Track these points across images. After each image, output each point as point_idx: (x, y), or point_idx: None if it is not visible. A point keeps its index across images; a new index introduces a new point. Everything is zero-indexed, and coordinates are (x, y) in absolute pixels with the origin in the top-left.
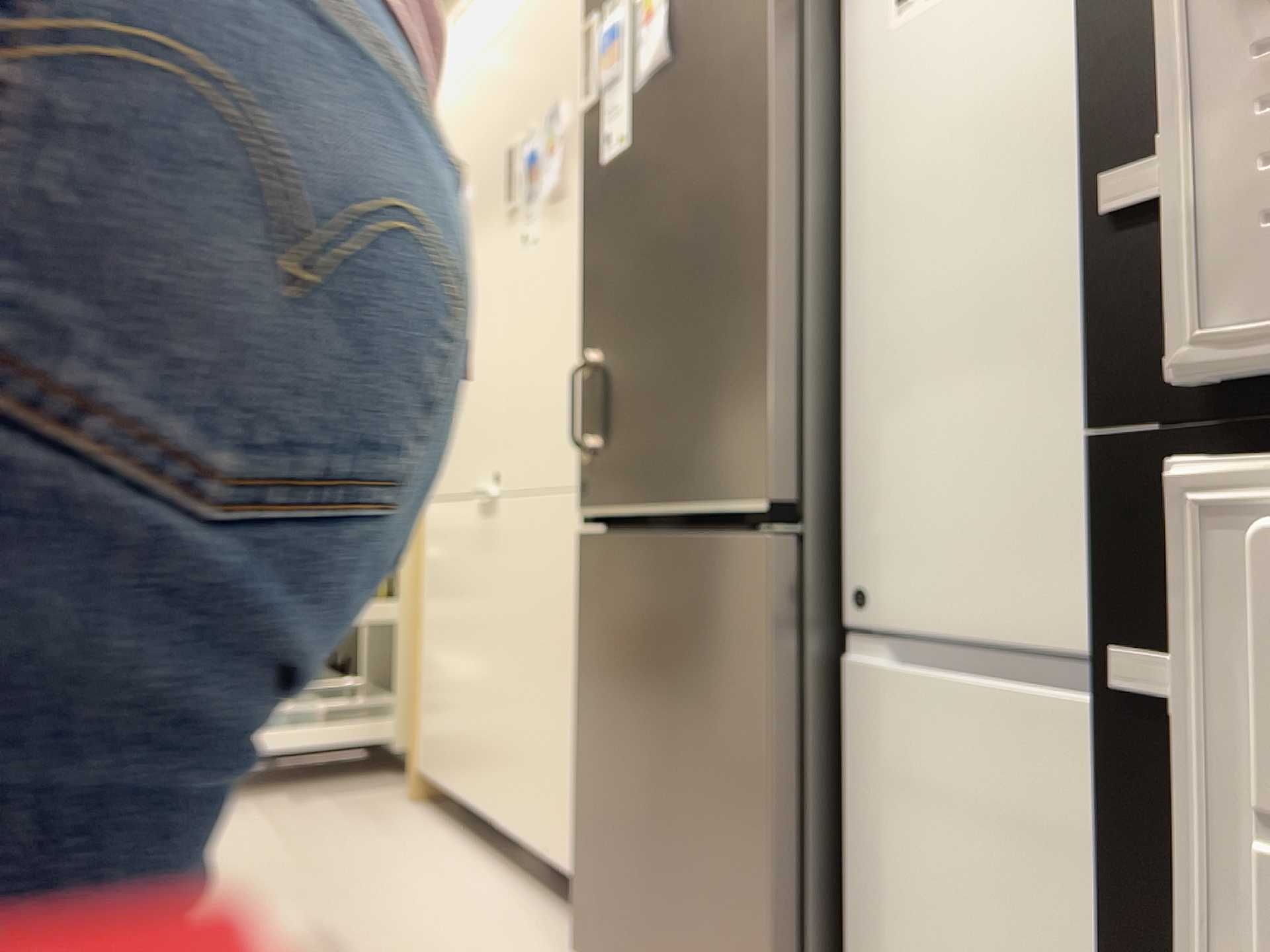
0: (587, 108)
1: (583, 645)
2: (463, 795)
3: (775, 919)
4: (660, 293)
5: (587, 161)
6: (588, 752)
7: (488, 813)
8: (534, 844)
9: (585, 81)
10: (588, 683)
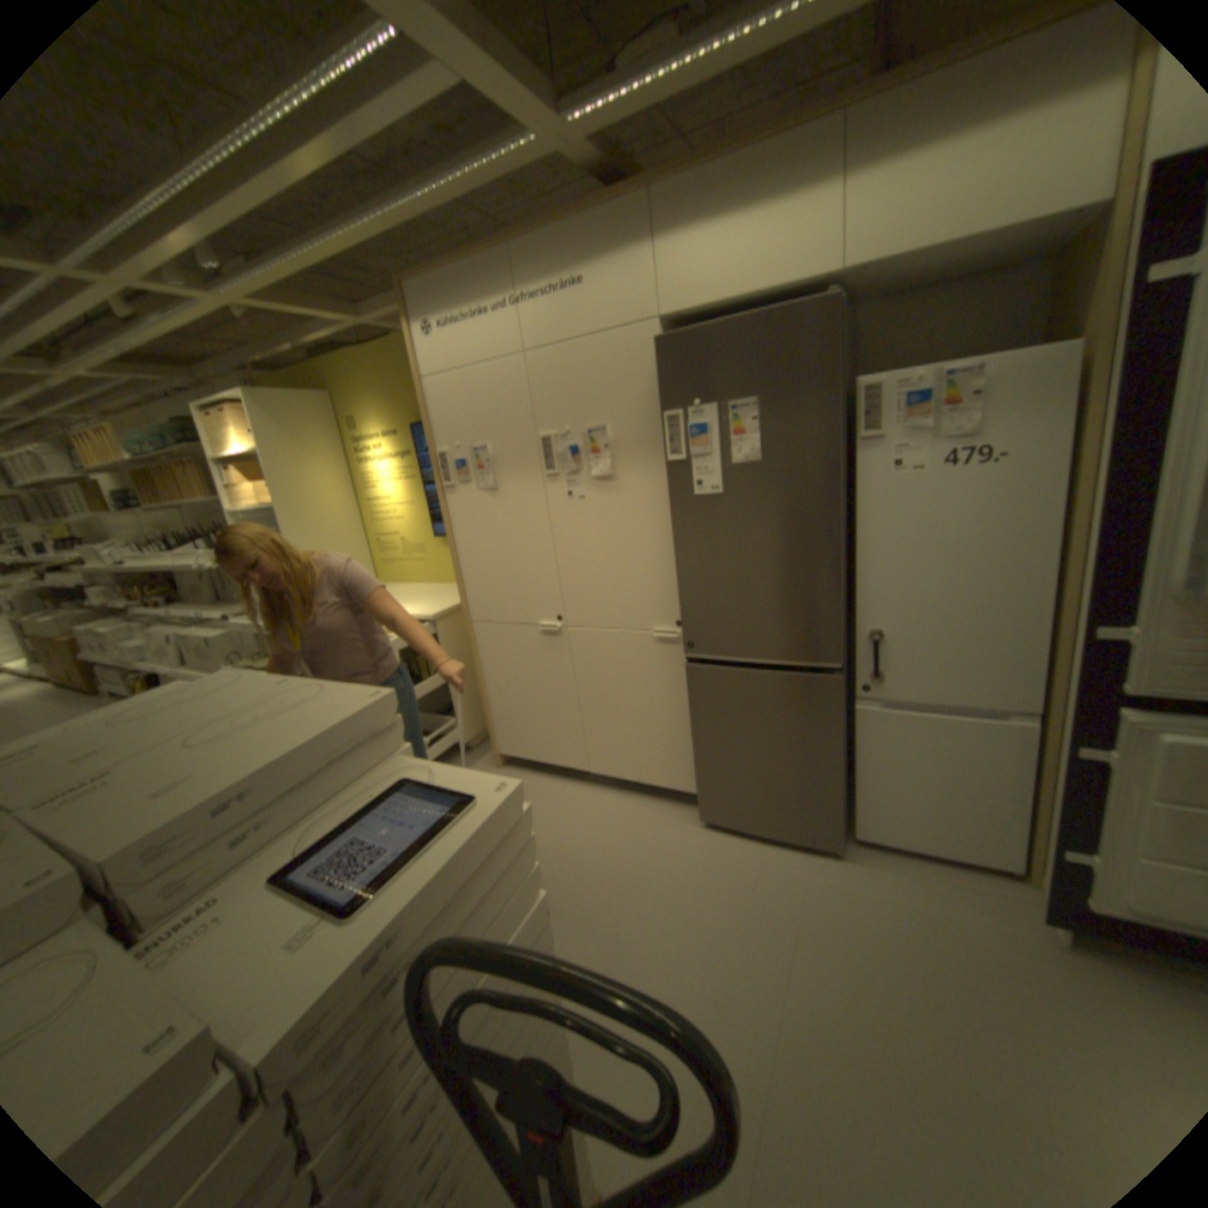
0: (673, 460)
1: (695, 709)
2: (553, 762)
3: (839, 796)
4: (755, 570)
5: (675, 488)
6: (705, 749)
7: (580, 768)
8: (626, 778)
9: (671, 446)
10: (703, 724)
